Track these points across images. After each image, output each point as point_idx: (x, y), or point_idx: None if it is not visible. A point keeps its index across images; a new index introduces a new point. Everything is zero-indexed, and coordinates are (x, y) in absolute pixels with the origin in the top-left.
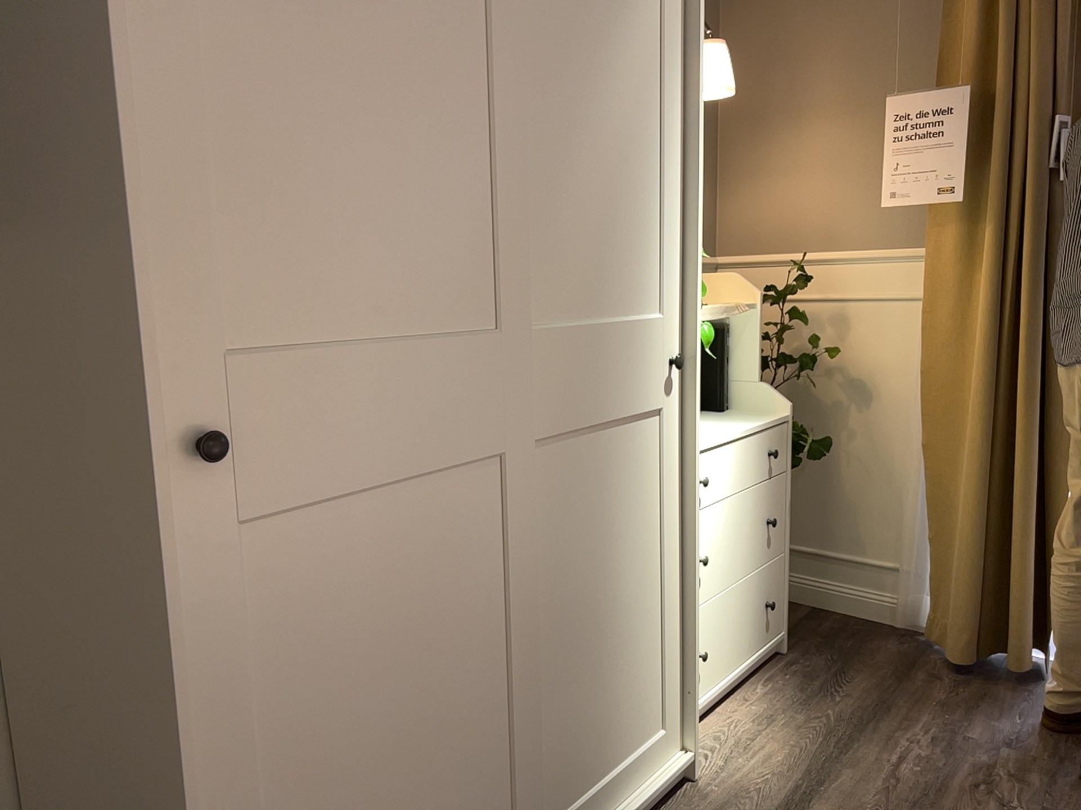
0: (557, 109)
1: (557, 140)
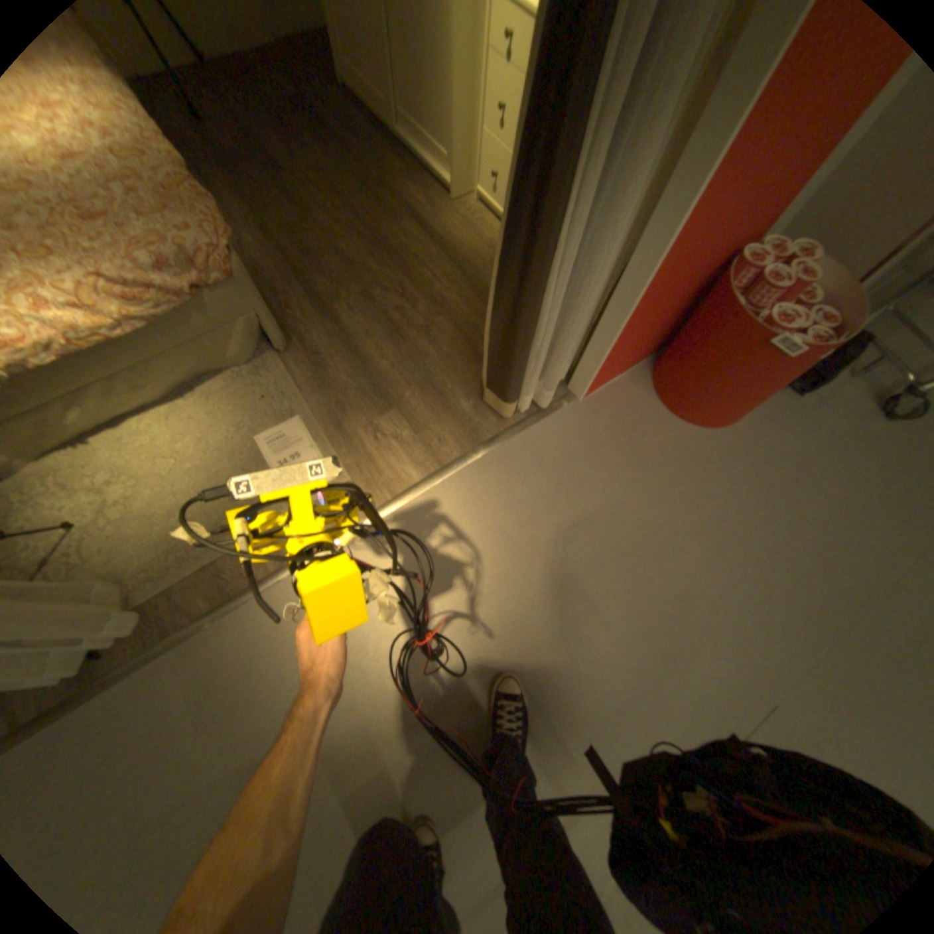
0: None
1: None
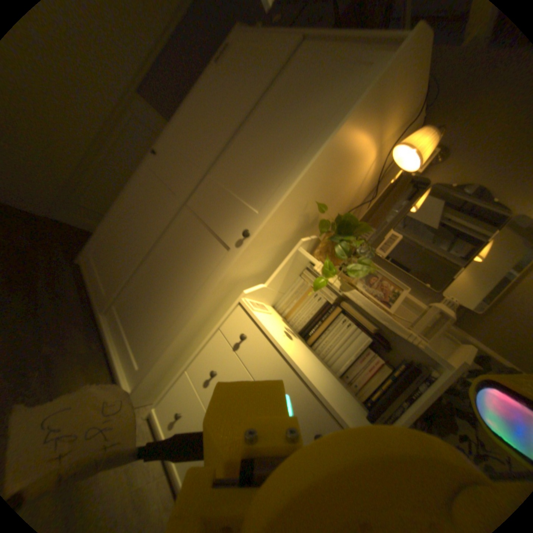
0: (261, 121)
1: (254, 129)
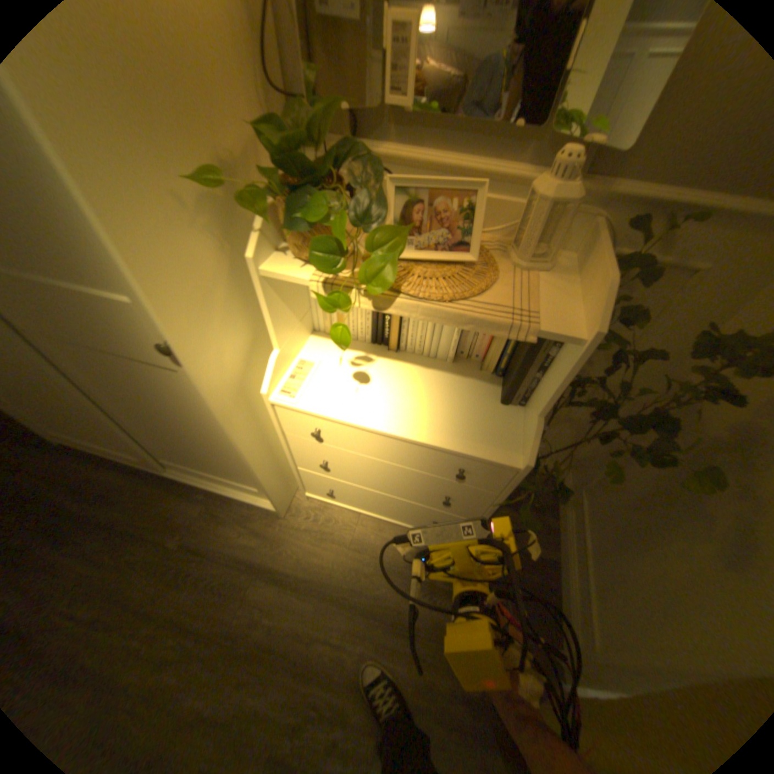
0: None
1: None
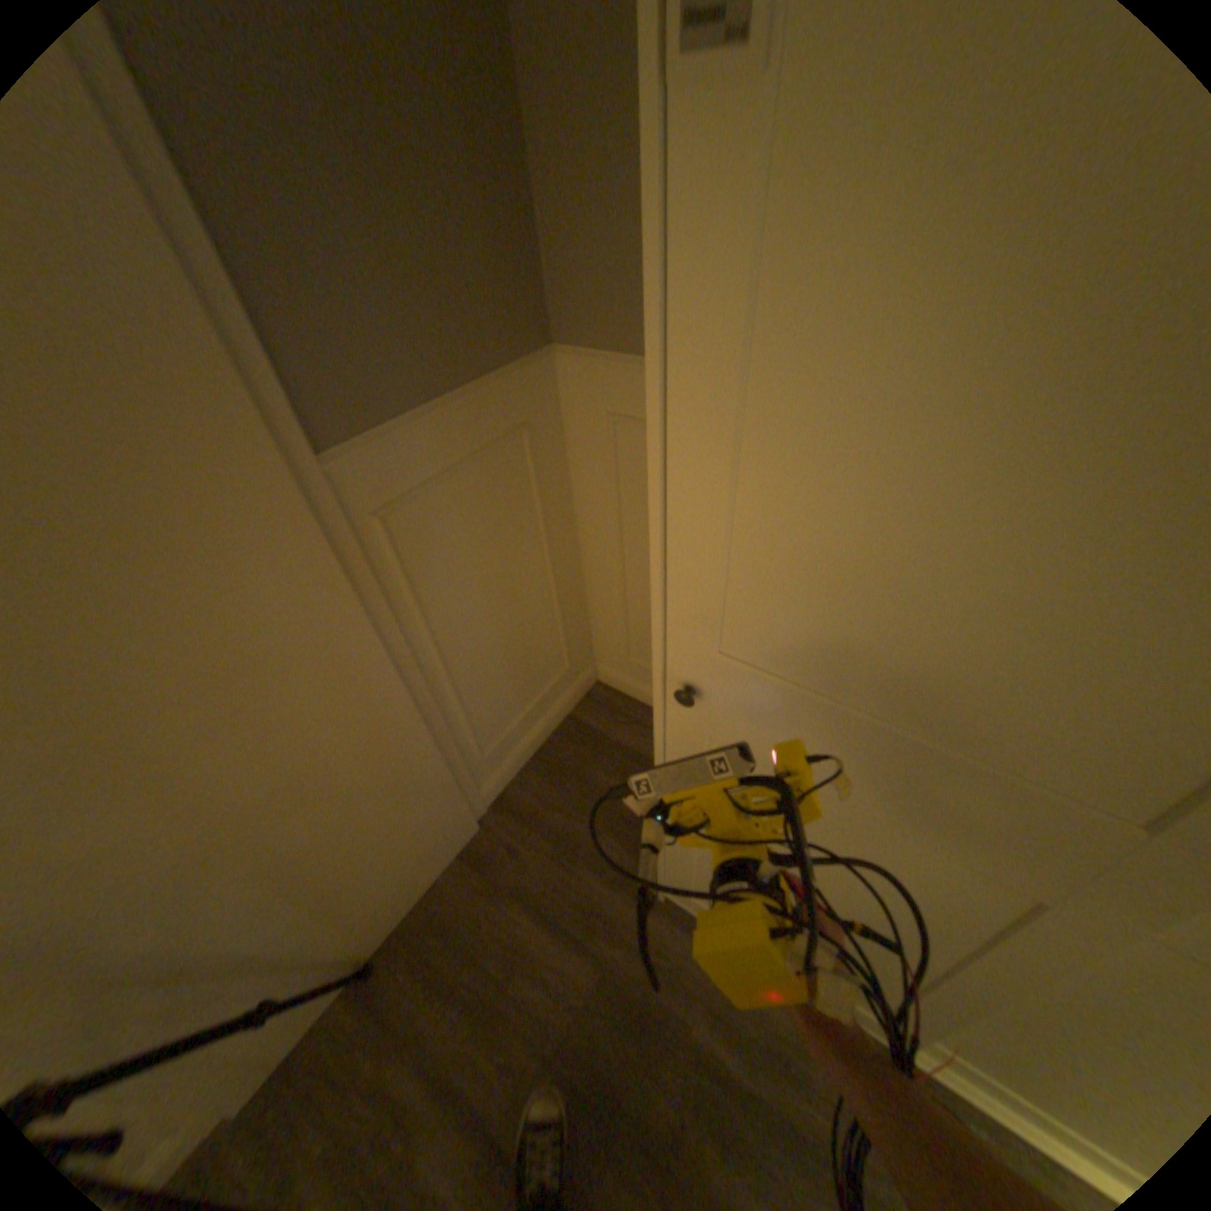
0: None
1: None
